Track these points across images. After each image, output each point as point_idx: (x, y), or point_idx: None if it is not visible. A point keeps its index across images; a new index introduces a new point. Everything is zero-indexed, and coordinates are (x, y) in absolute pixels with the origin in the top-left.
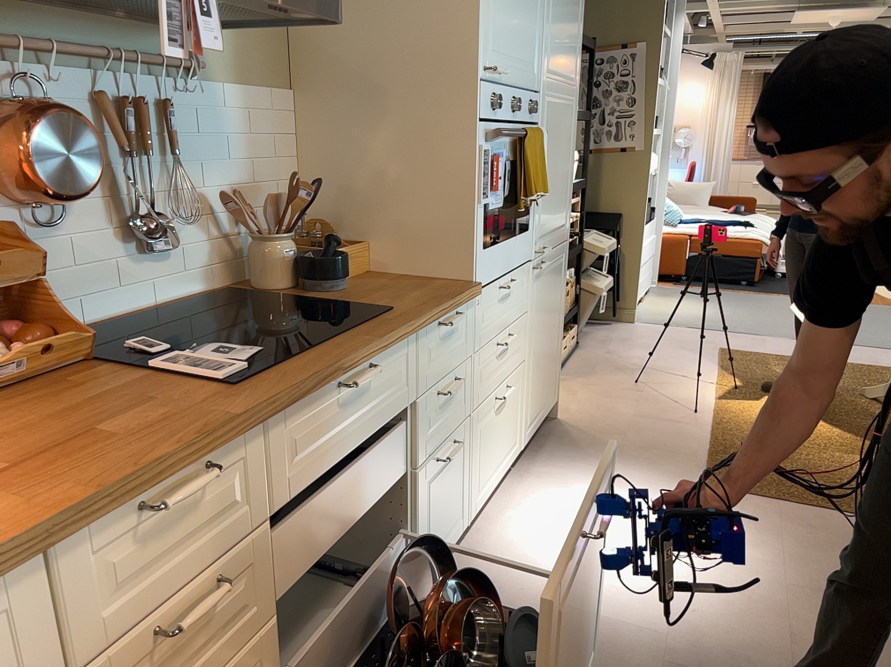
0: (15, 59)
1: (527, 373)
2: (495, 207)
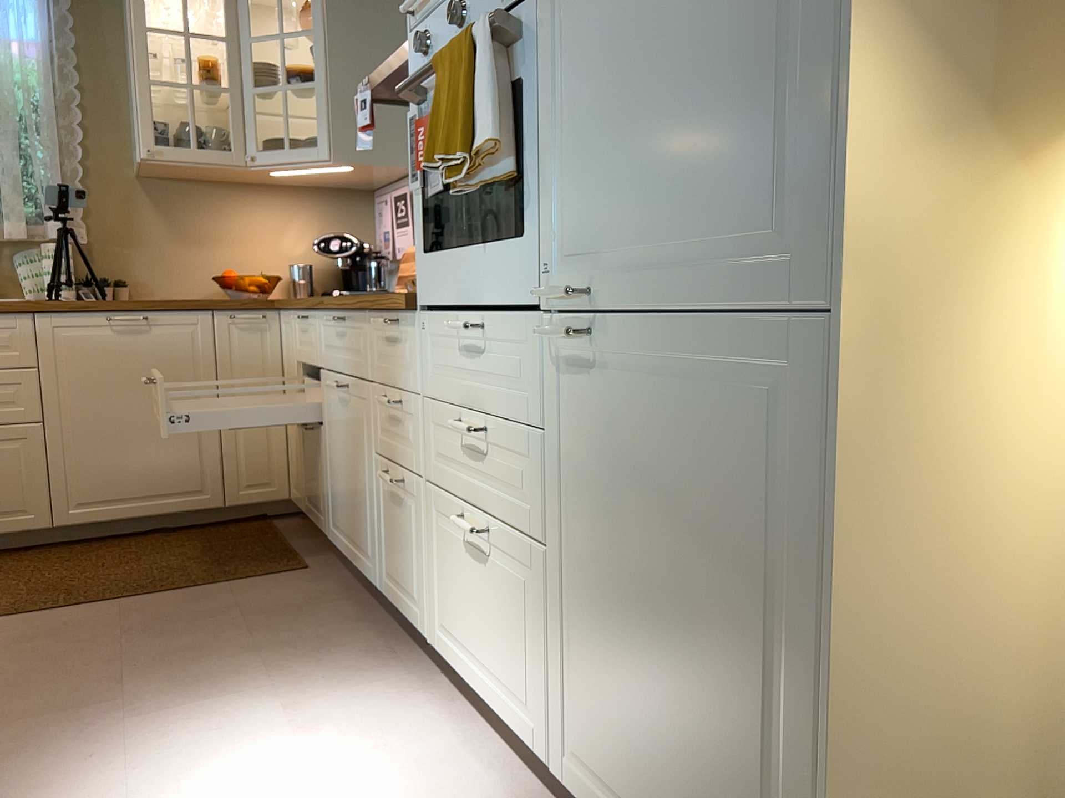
0: None
1: (561, 605)
2: (437, 190)
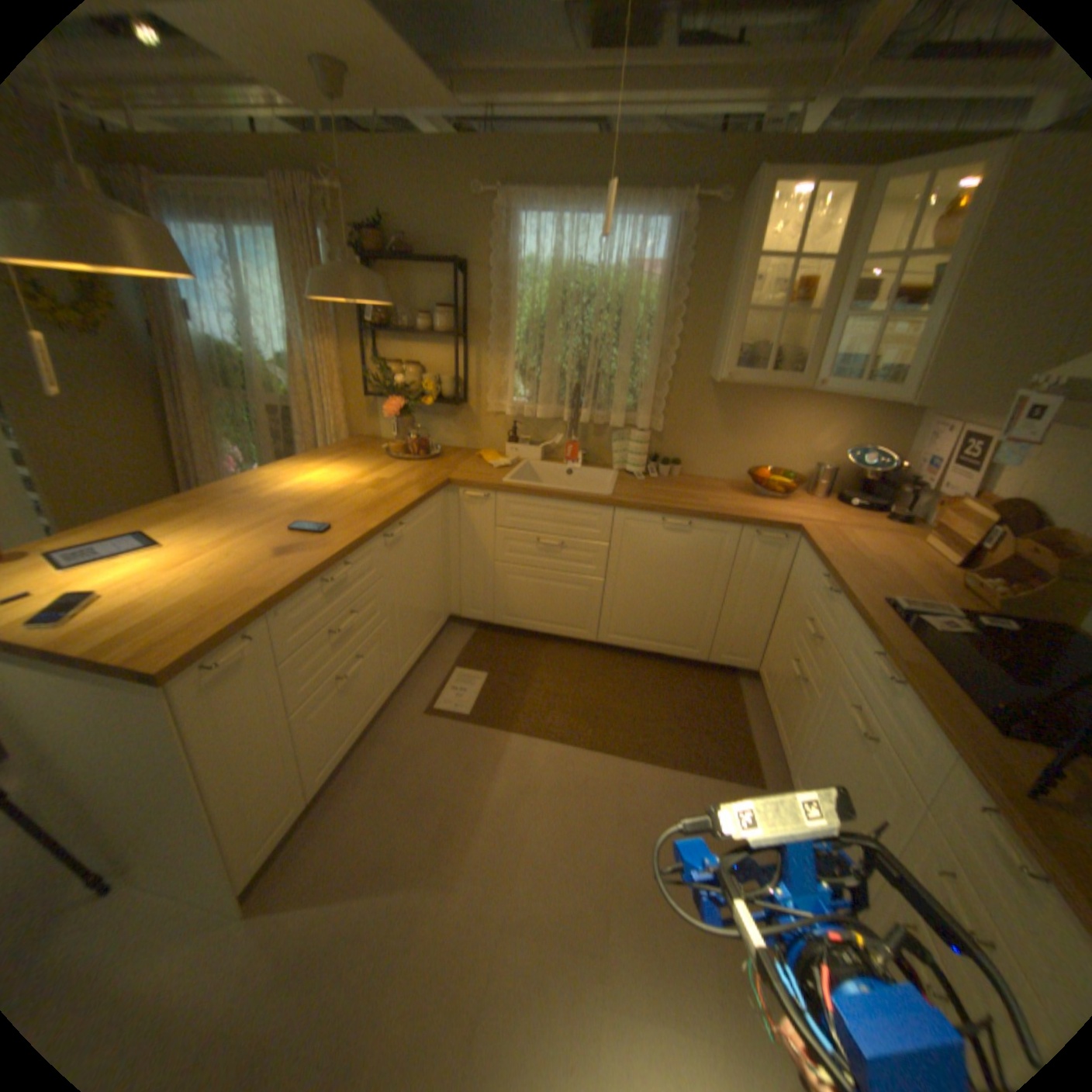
0: None
1: None
2: None
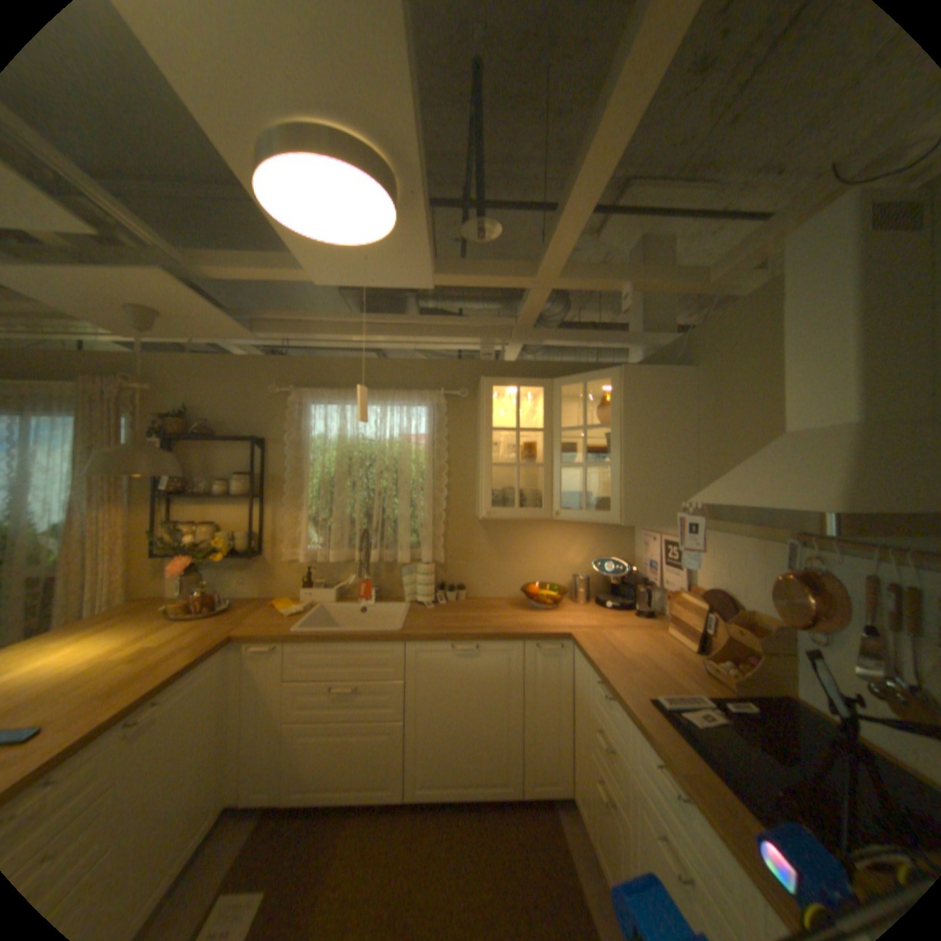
0: (823, 548)
1: None
2: None
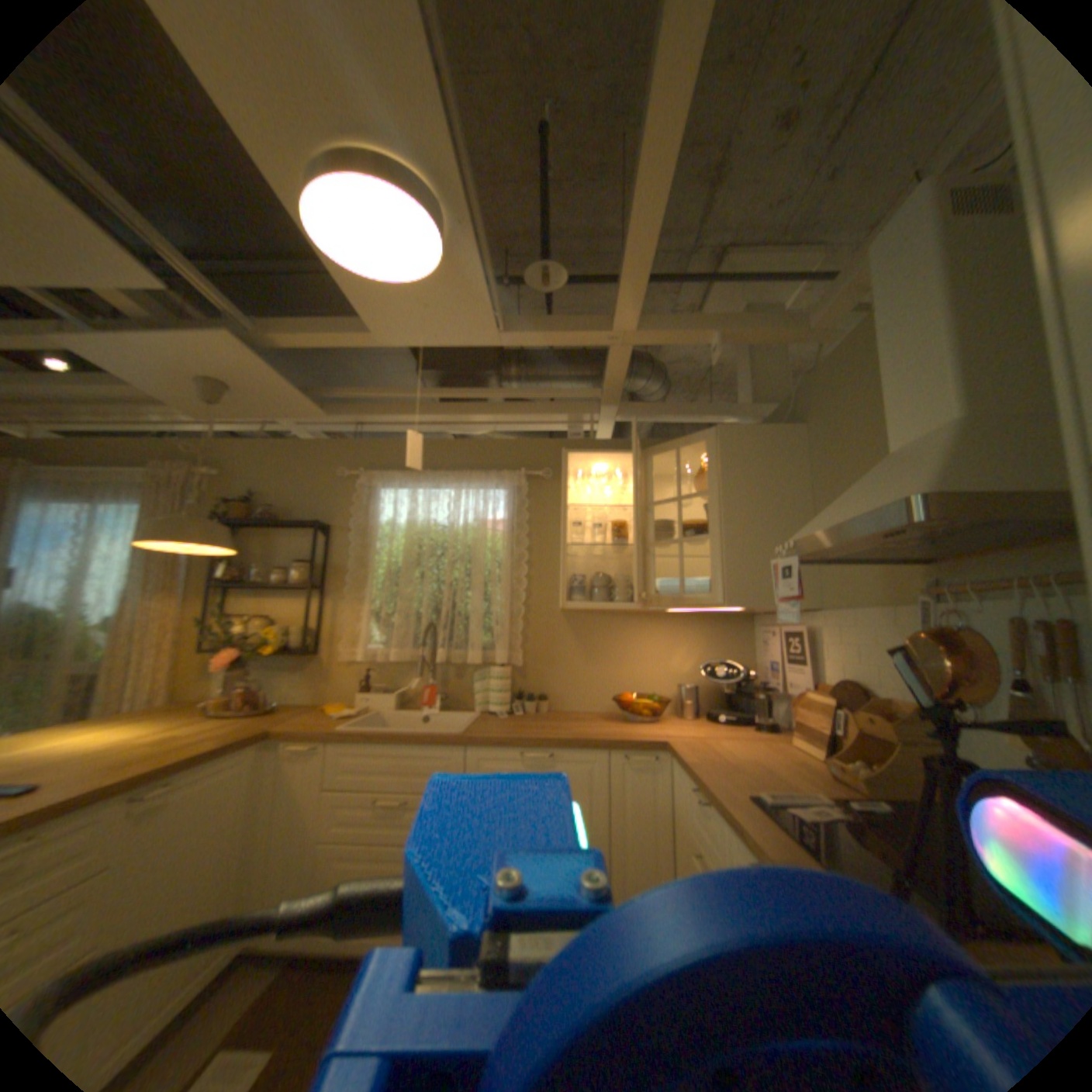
0: (958, 599)
1: None
2: None
